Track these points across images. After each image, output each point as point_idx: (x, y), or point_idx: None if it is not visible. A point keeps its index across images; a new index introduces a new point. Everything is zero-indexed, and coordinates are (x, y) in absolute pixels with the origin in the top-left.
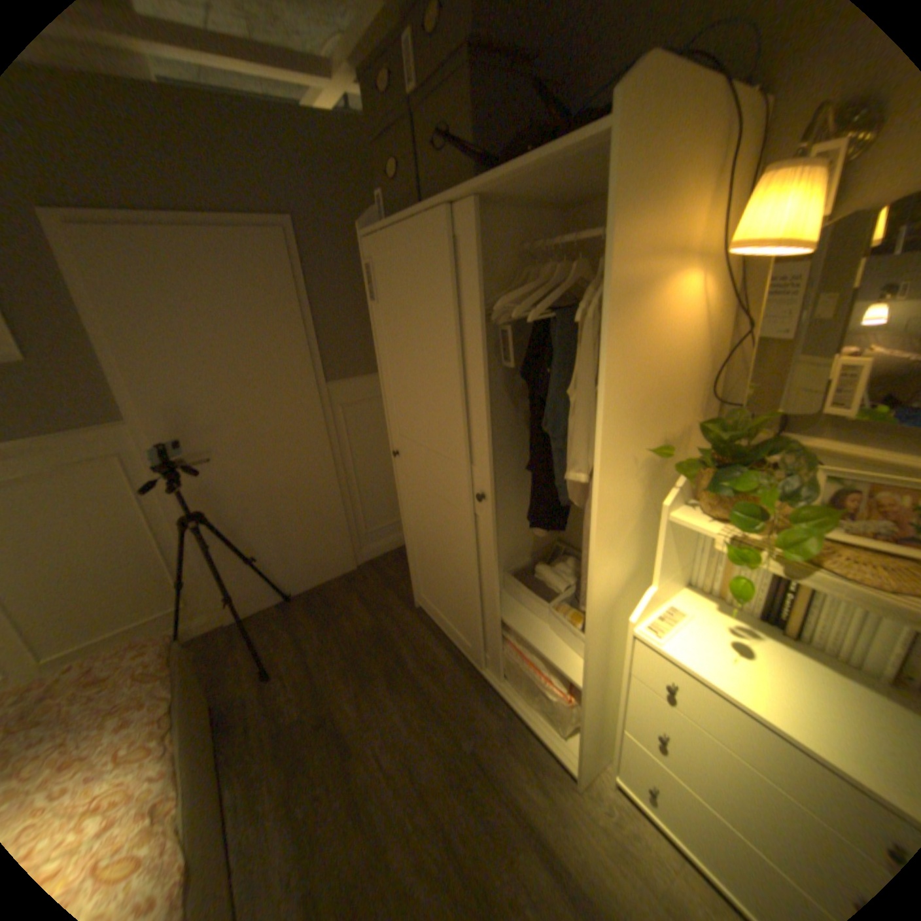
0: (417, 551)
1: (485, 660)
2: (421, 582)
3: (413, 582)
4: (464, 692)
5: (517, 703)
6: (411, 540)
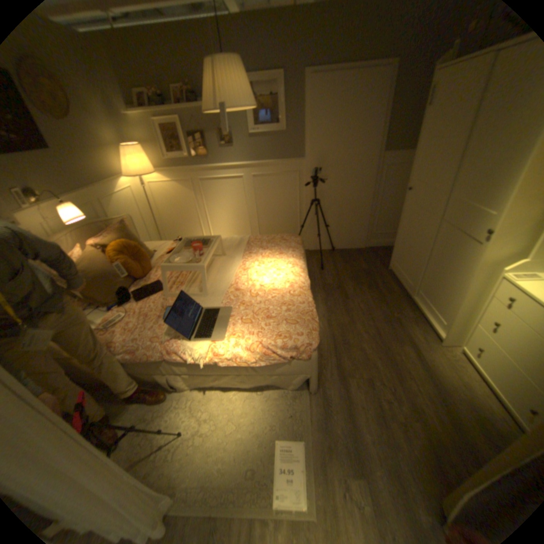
0: (401, 240)
1: (417, 292)
2: (397, 256)
3: (392, 256)
4: (401, 302)
5: (426, 311)
6: (400, 235)
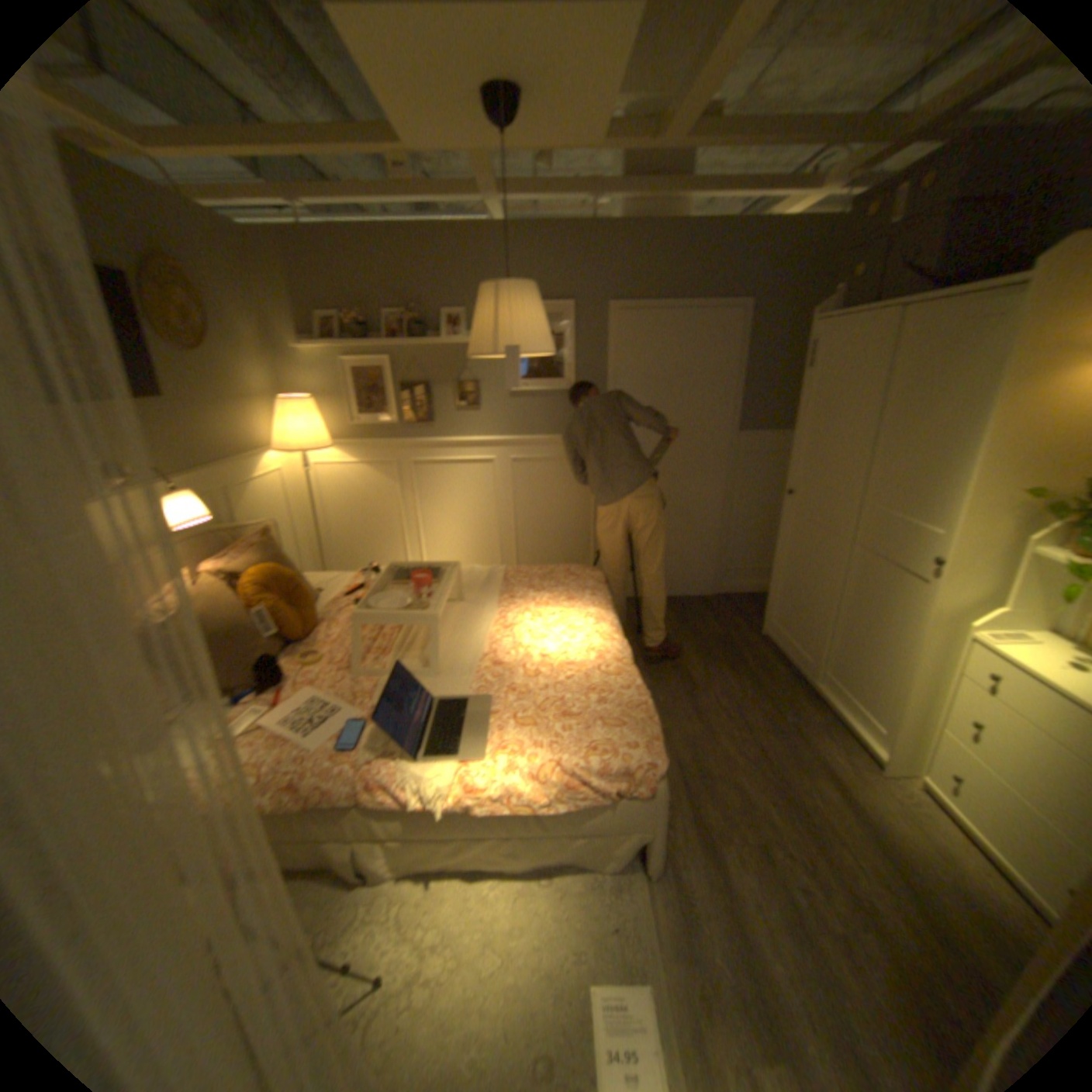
0: (781, 581)
1: (823, 675)
2: (776, 610)
3: (767, 611)
4: (795, 695)
5: (845, 711)
6: (779, 571)
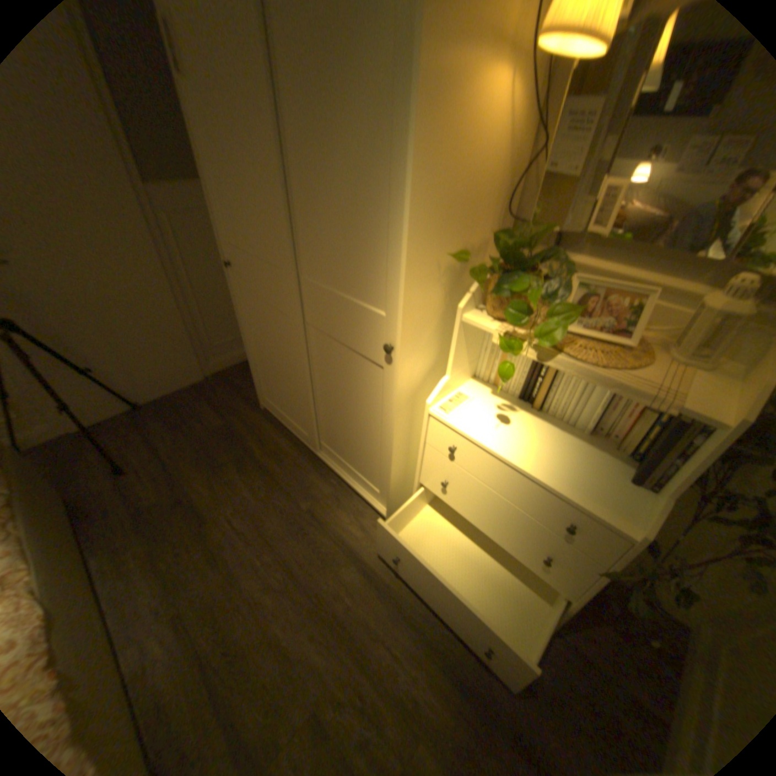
0: (257, 360)
1: (319, 444)
2: (263, 387)
3: (256, 387)
4: (302, 469)
5: (344, 472)
6: (250, 350)
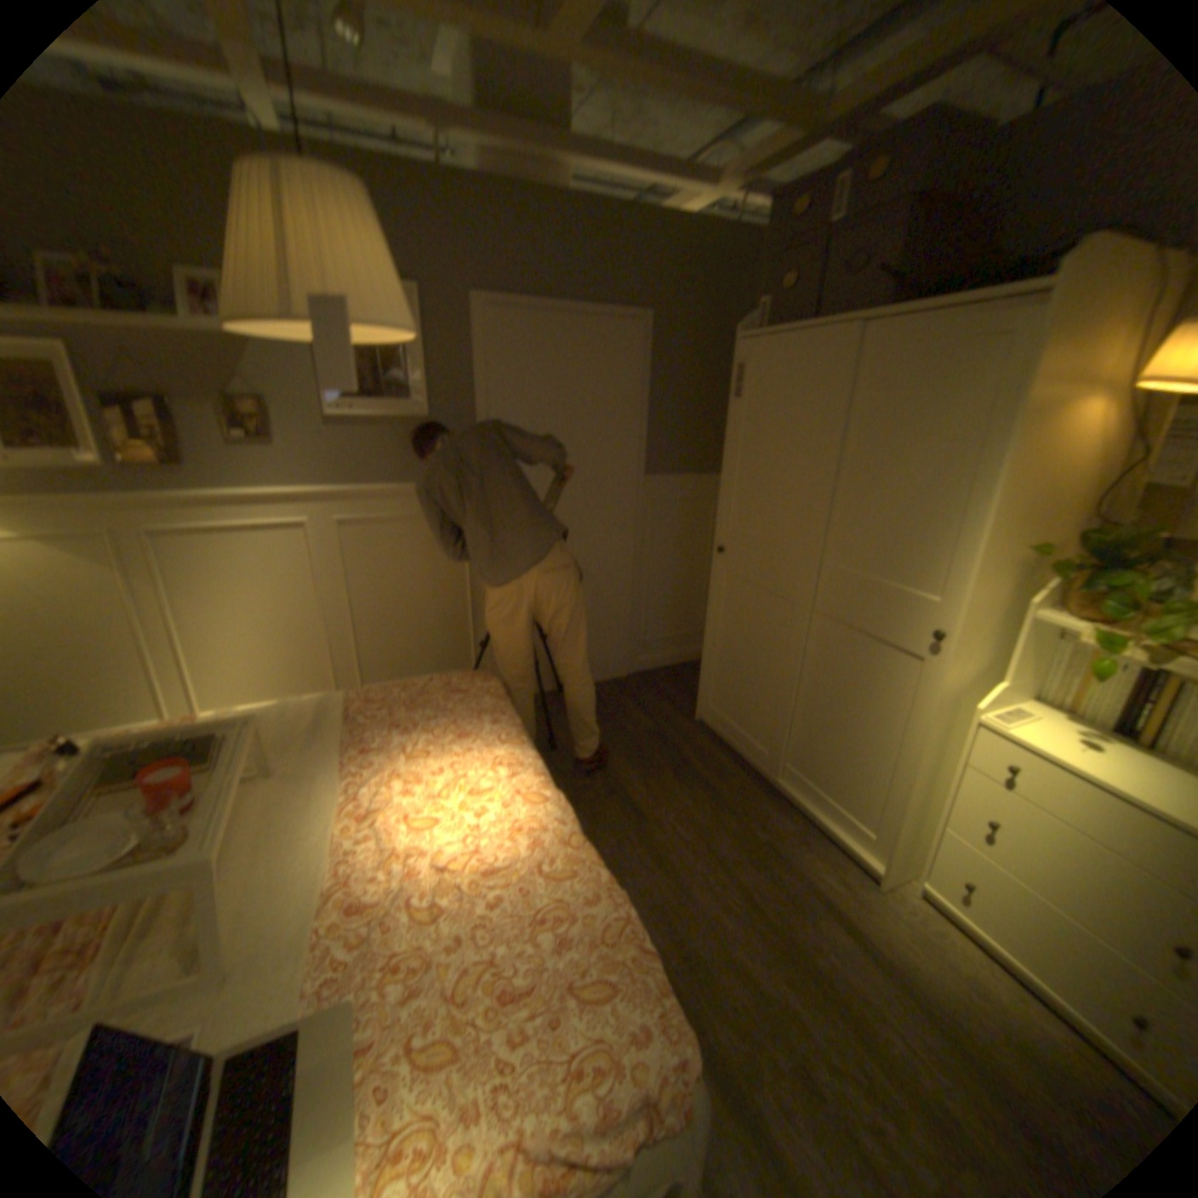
0: (717, 656)
1: (783, 768)
2: (713, 690)
3: (701, 691)
4: (756, 797)
5: (817, 810)
6: (713, 644)
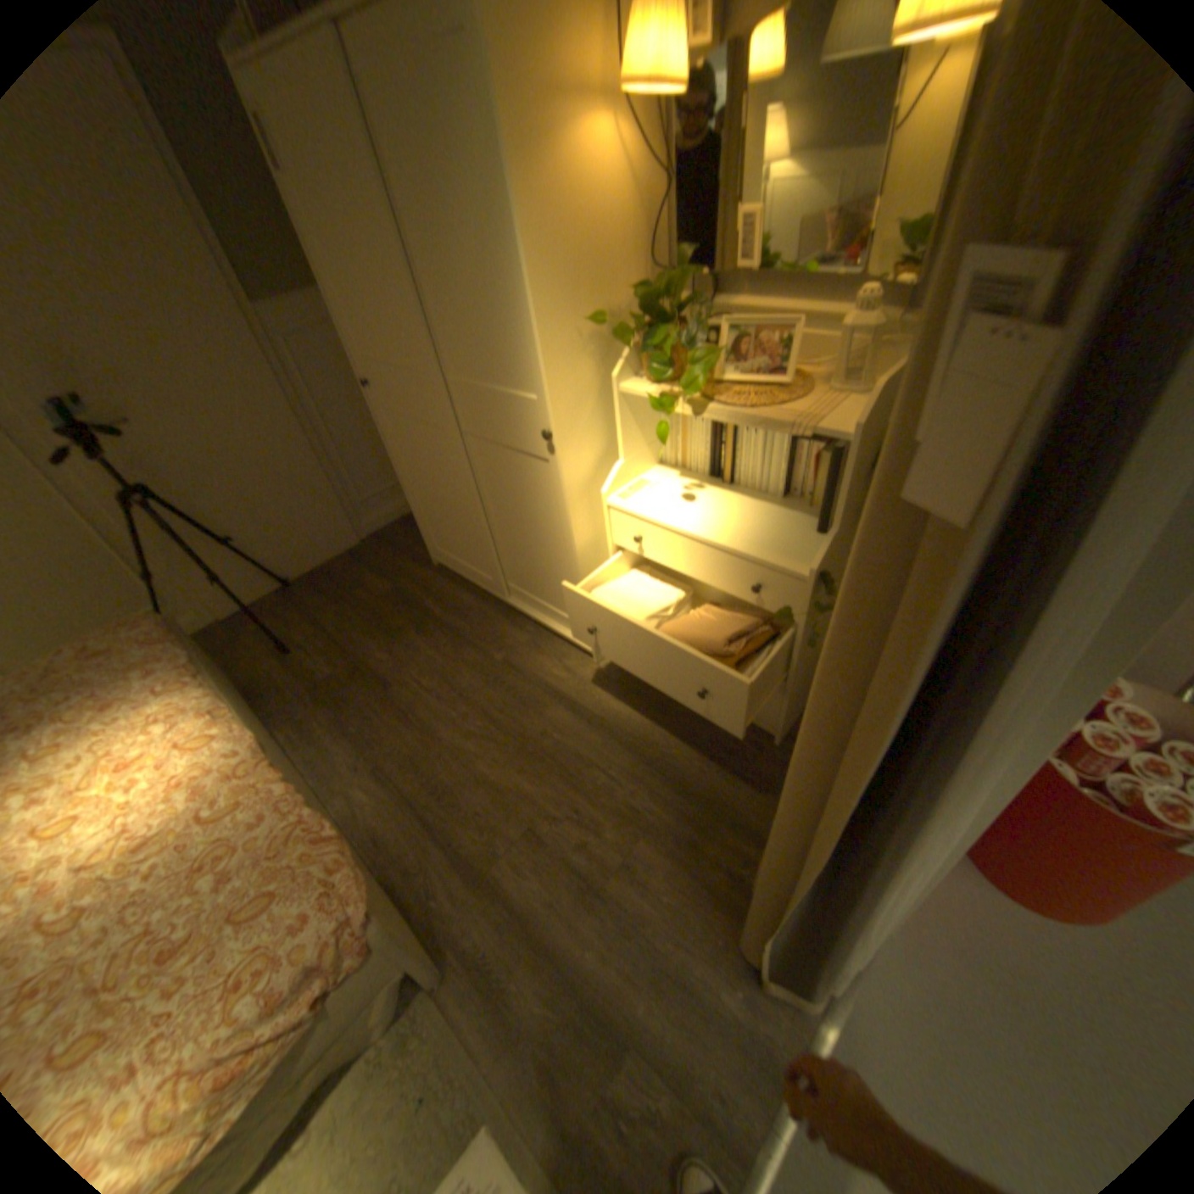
0: (420, 501)
1: (508, 589)
2: (433, 535)
3: (426, 539)
4: (494, 622)
5: (541, 616)
6: (411, 490)
